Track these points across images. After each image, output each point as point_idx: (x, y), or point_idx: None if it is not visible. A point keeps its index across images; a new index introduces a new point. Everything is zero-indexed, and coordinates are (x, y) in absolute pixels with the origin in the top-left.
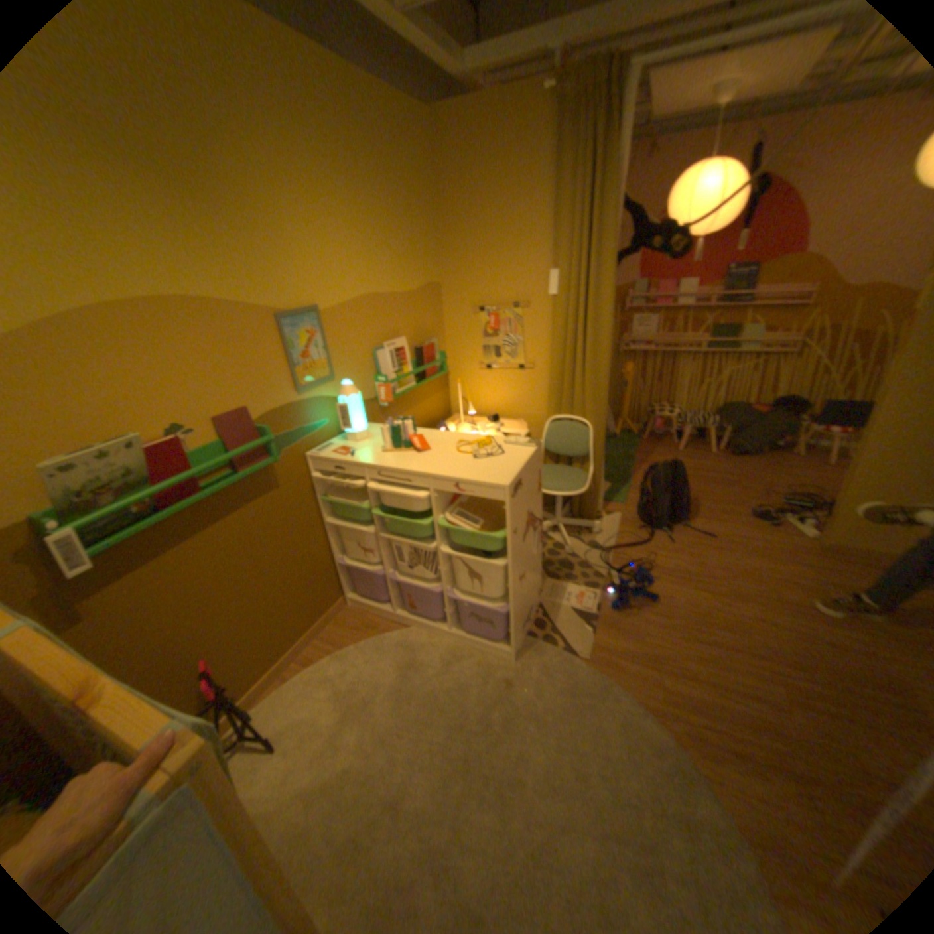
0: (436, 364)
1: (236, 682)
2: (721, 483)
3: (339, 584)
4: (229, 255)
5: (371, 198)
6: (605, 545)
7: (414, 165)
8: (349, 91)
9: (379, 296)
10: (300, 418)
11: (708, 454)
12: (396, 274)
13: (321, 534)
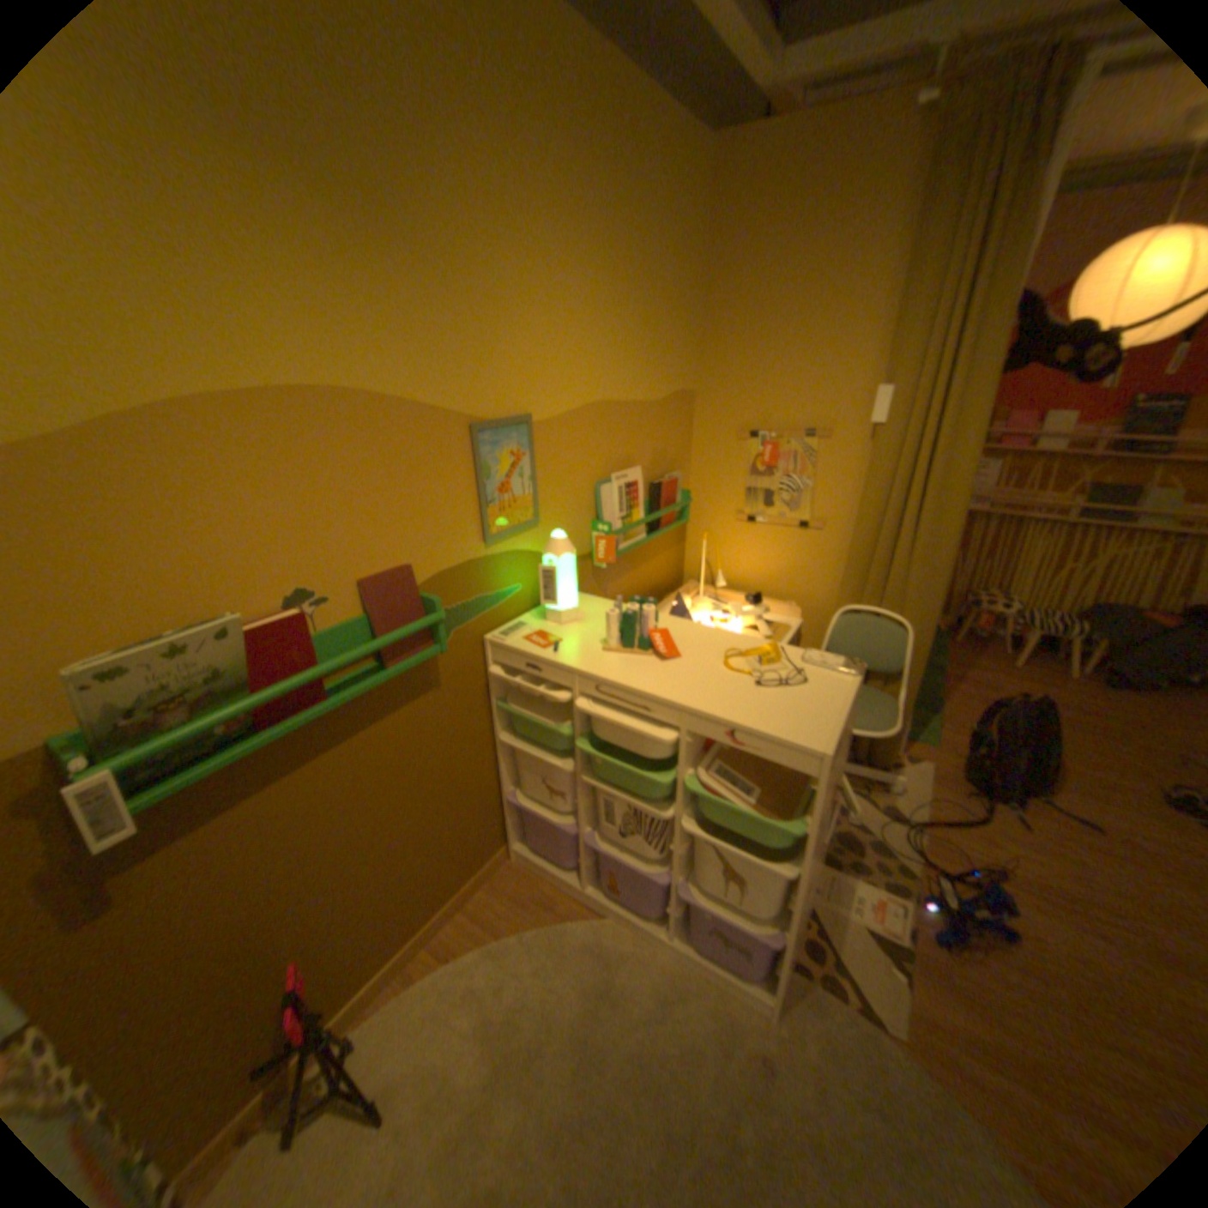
0: (677, 508)
1: (339, 984)
2: (1097, 733)
3: (504, 827)
4: (417, 327)
5: (623, 259)
6: (913, 817)
7: (686, 217)
8: (617, 95)
9: (614, 405)
10: (483, 582)
11: (1065, 678)
12: (641, 374)
13: (488, 755)
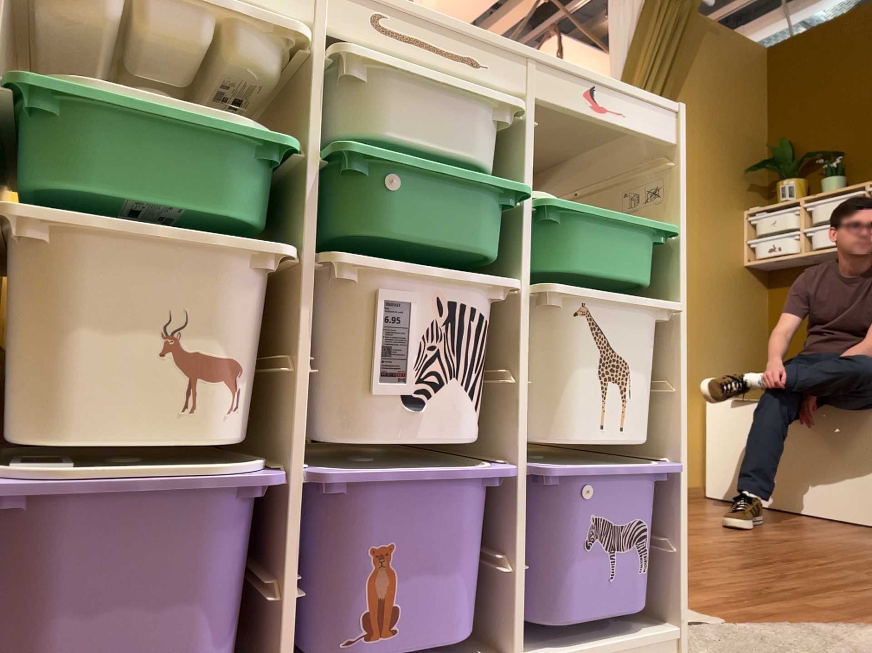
0: None
1: None
2: None
3: None
4: None
5: None
6: None
7: None
8: None
9: None
10: None
11: None
12: None
13: None
